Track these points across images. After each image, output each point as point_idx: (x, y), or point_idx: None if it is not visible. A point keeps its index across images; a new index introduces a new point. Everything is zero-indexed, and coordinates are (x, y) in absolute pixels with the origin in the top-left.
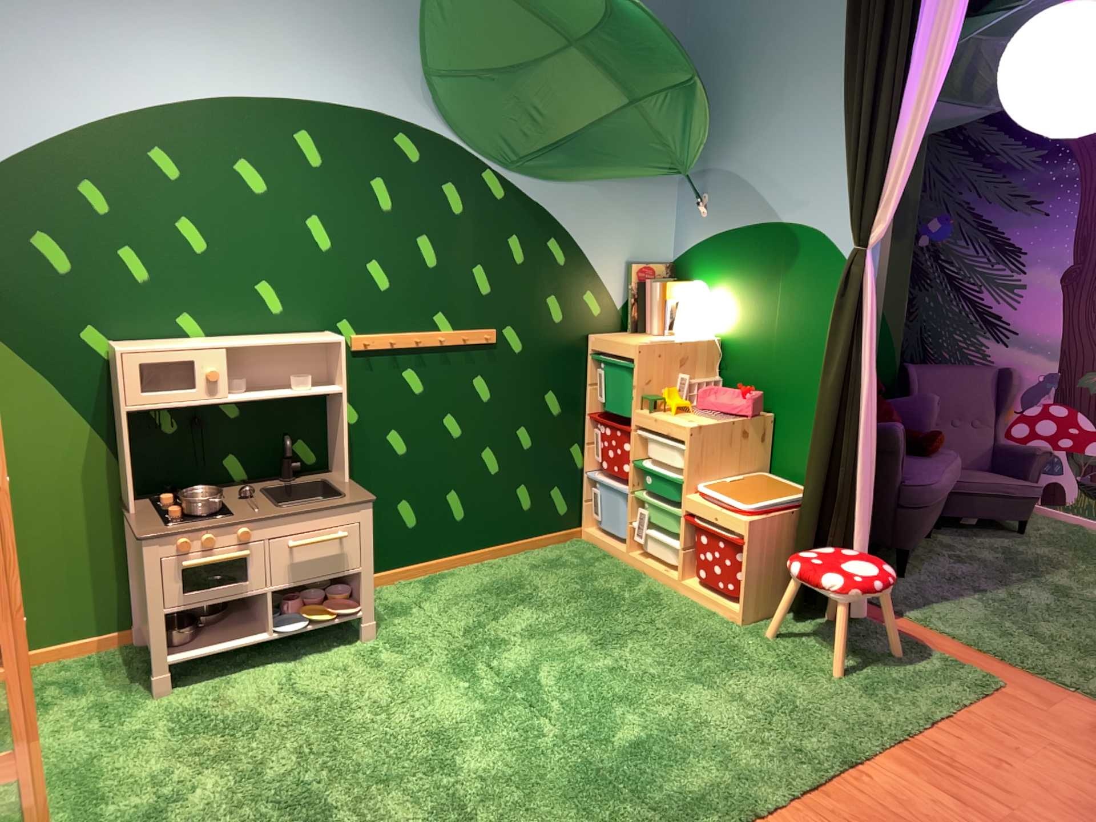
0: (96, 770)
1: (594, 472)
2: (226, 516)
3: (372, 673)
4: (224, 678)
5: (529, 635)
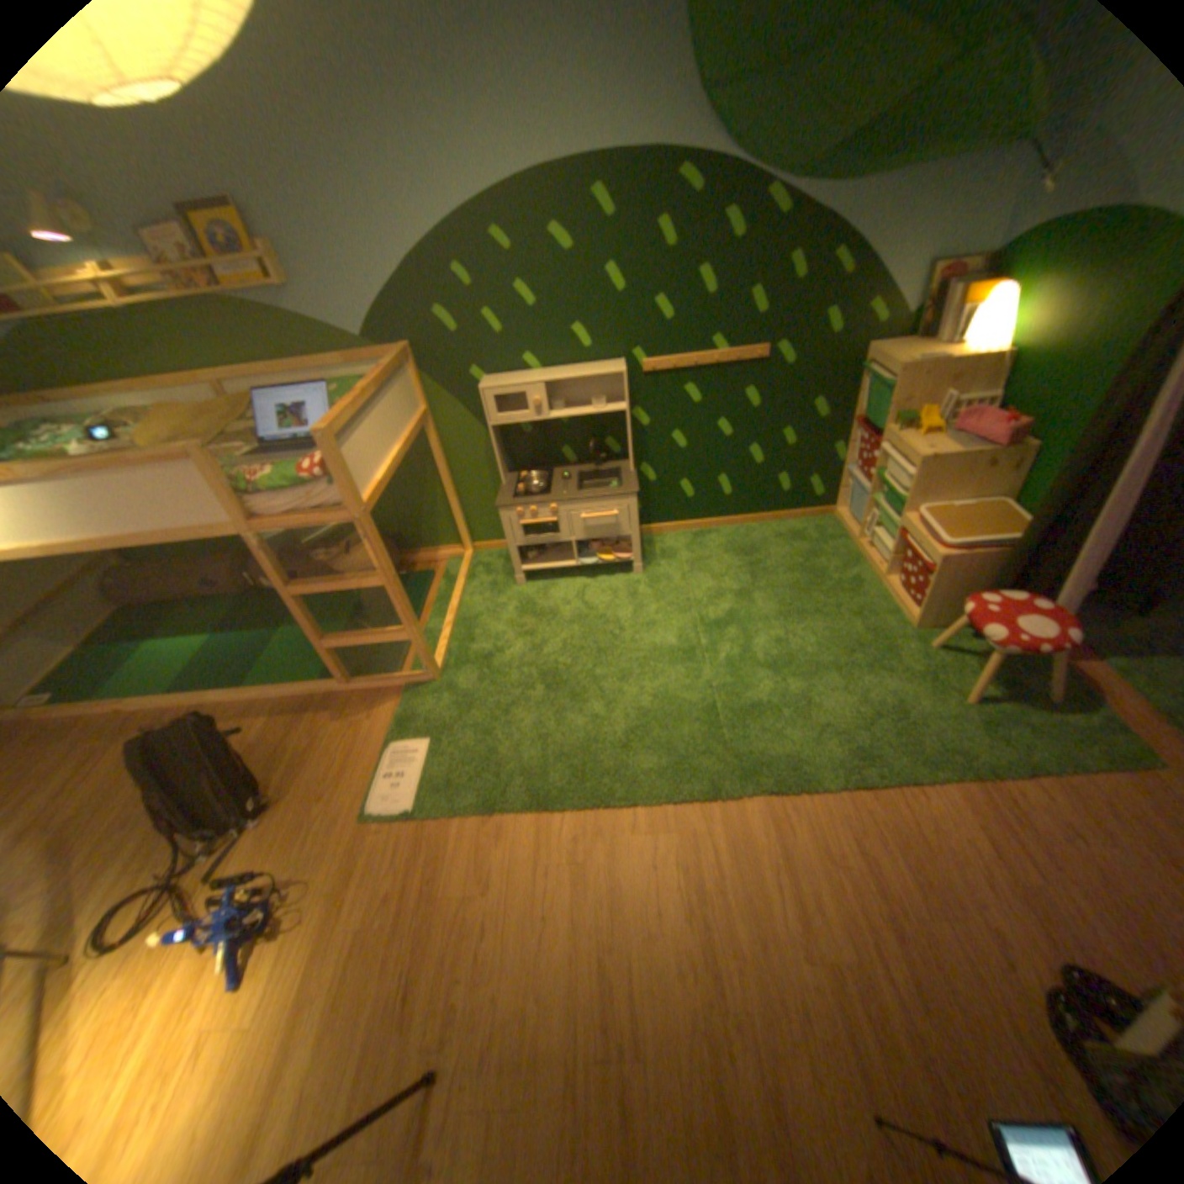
0: (477, 623)
1: (851, 467)
2: (546, 496)
3: (627, 599)
4: (553, 582)
5: (738, 595)
